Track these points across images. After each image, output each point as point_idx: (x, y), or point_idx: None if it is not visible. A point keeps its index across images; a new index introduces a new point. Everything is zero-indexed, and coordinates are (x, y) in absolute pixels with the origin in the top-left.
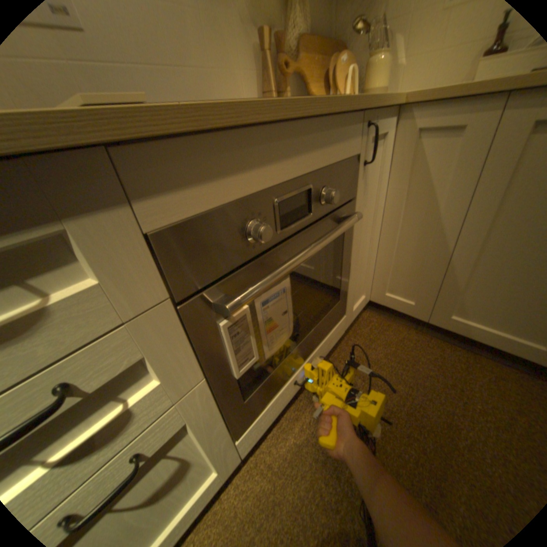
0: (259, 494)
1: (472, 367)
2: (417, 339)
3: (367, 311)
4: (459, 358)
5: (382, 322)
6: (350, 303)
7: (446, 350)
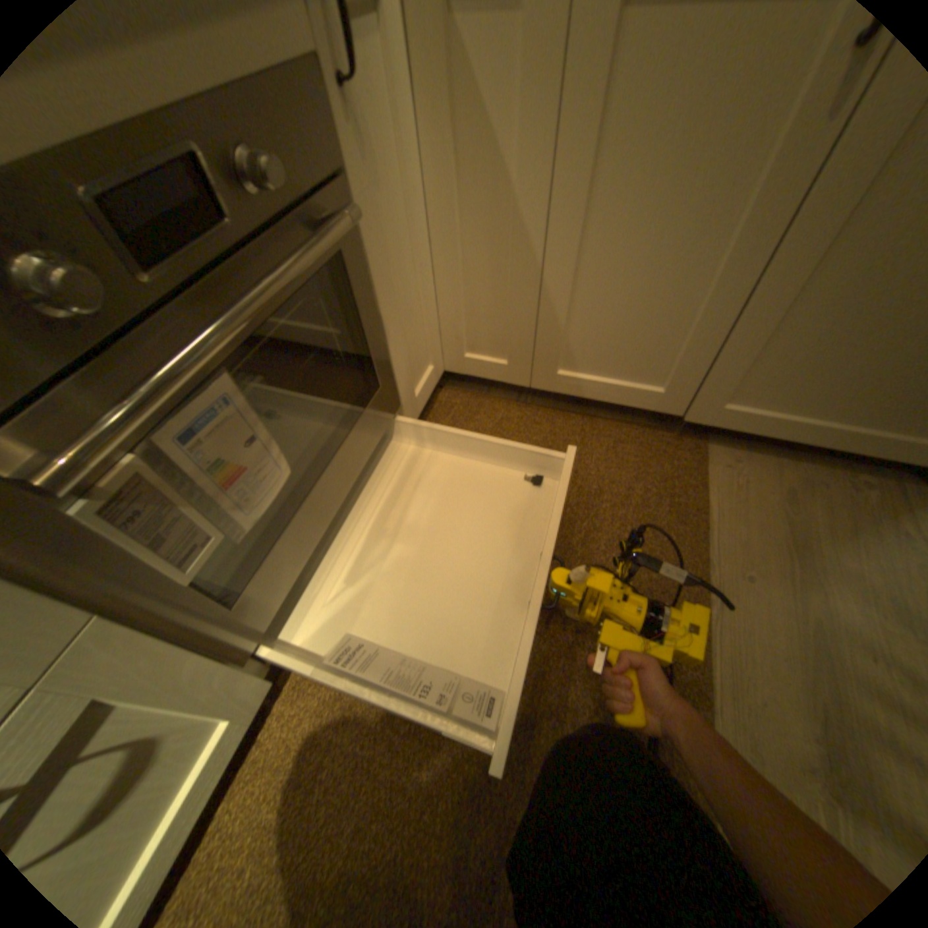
0: (317, 710)
1: (588, 437)
2: (519, 415)
3: (445, 389)
4: (572, 429)
5: (469, 403)
6: (408, 384)
7: (557, 421)
